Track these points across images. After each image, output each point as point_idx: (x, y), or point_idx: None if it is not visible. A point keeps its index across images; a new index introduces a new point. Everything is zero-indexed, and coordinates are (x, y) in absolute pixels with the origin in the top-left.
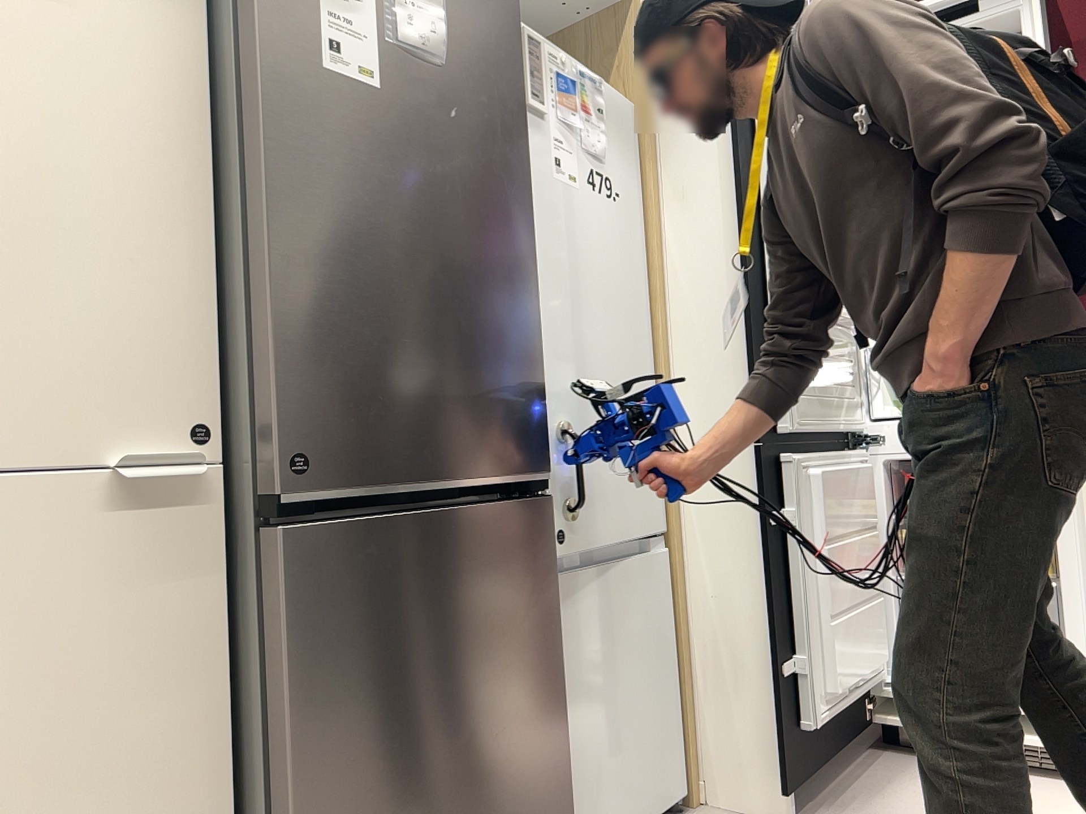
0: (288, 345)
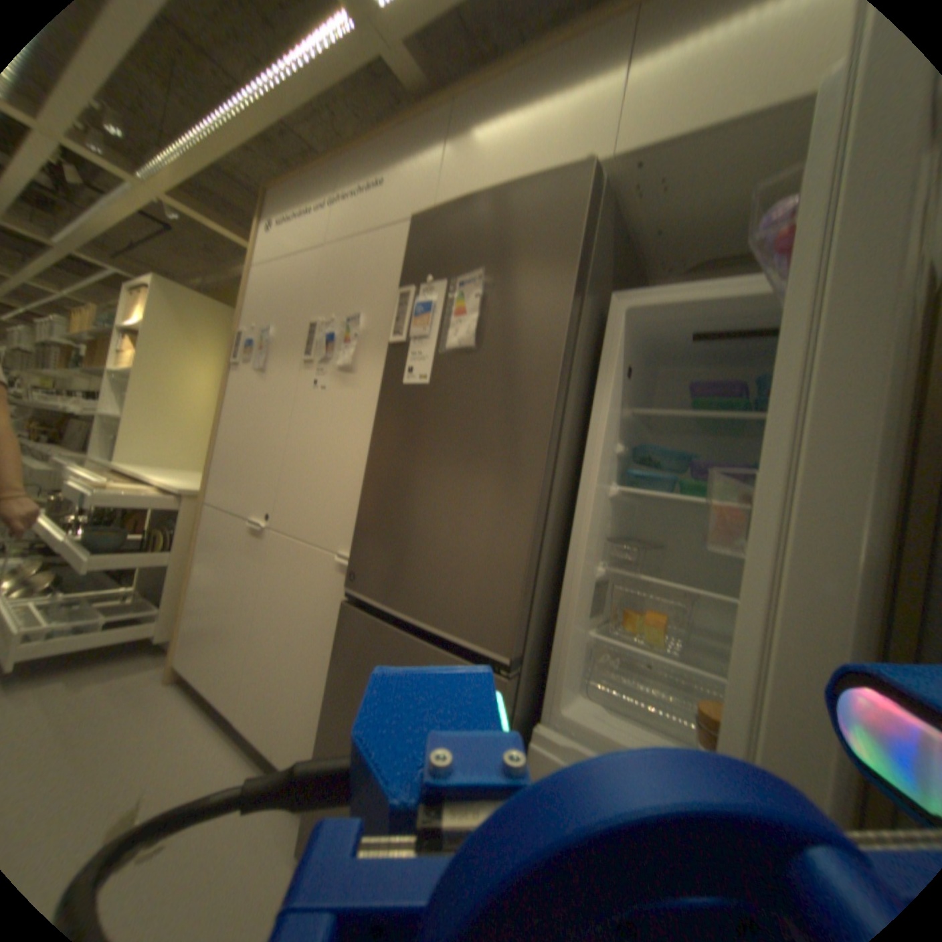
0: (362, 519)
